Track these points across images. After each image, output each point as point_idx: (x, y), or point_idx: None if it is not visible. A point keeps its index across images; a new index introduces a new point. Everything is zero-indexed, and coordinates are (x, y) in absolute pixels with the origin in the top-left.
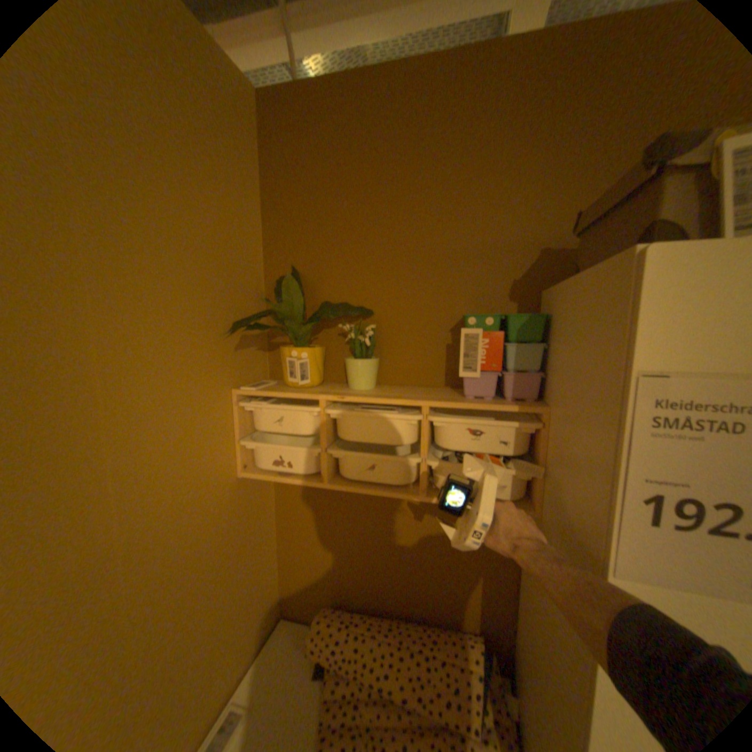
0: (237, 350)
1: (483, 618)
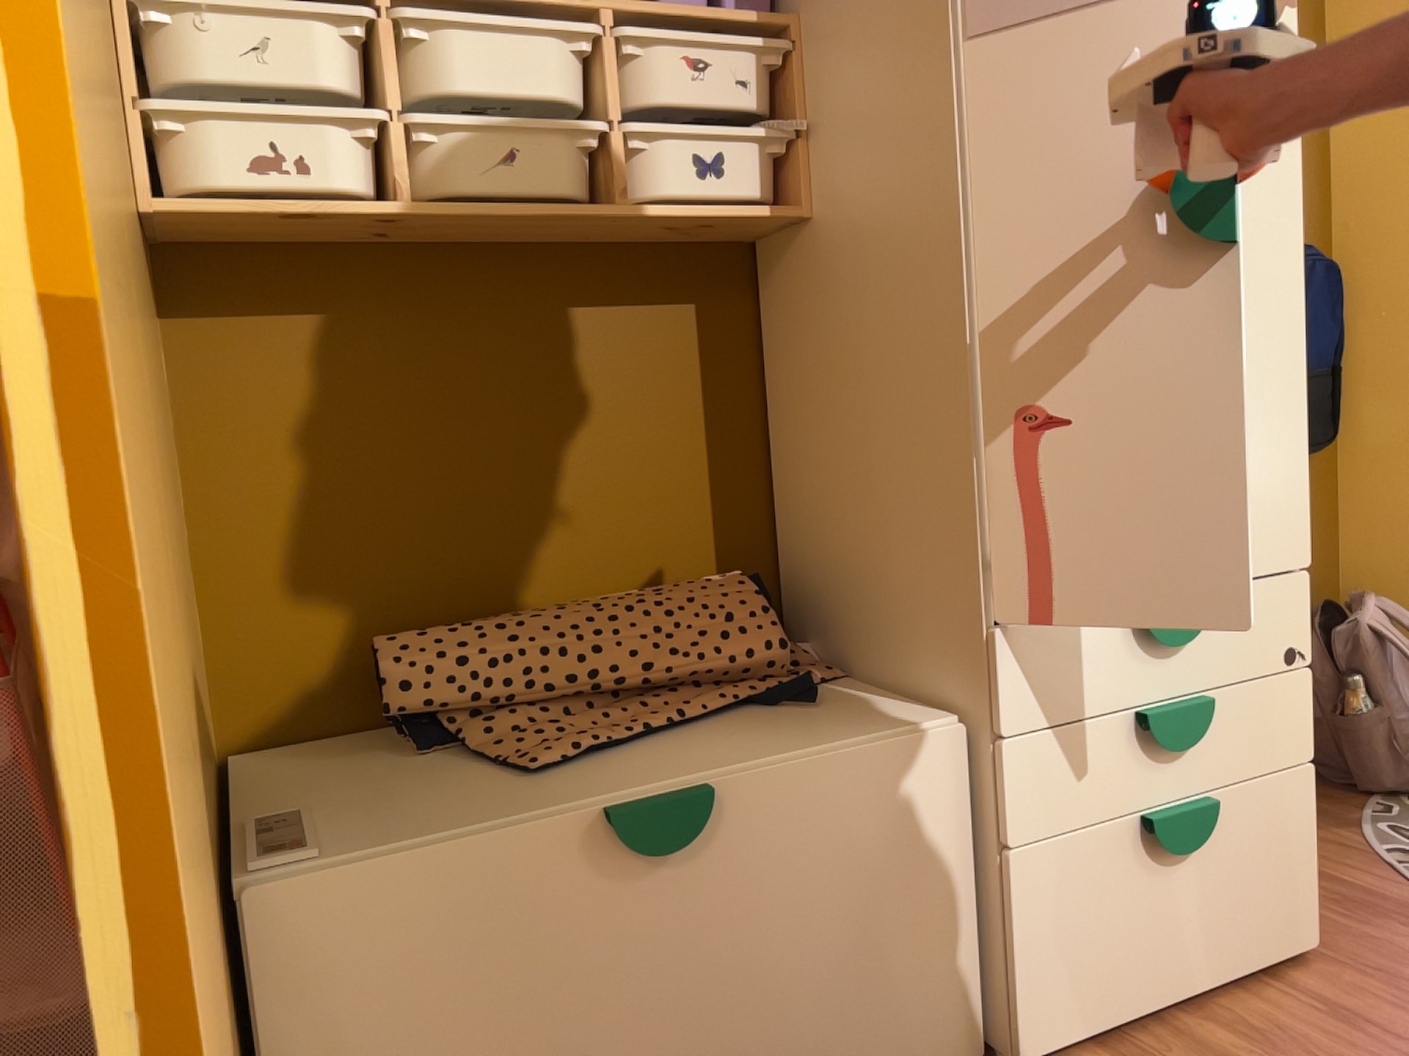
0: None
1: (720, 549)
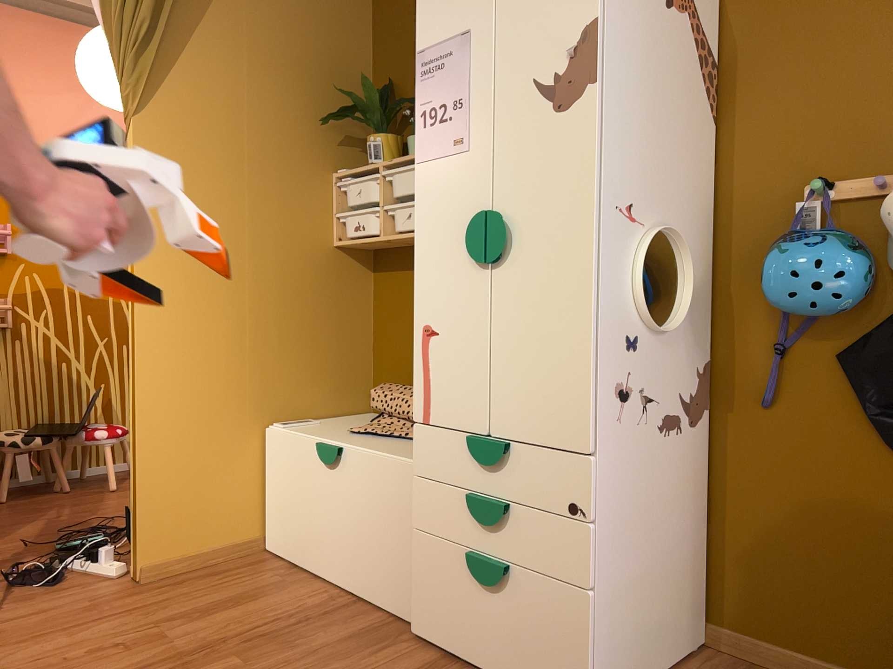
0: (339, 146)
1: None
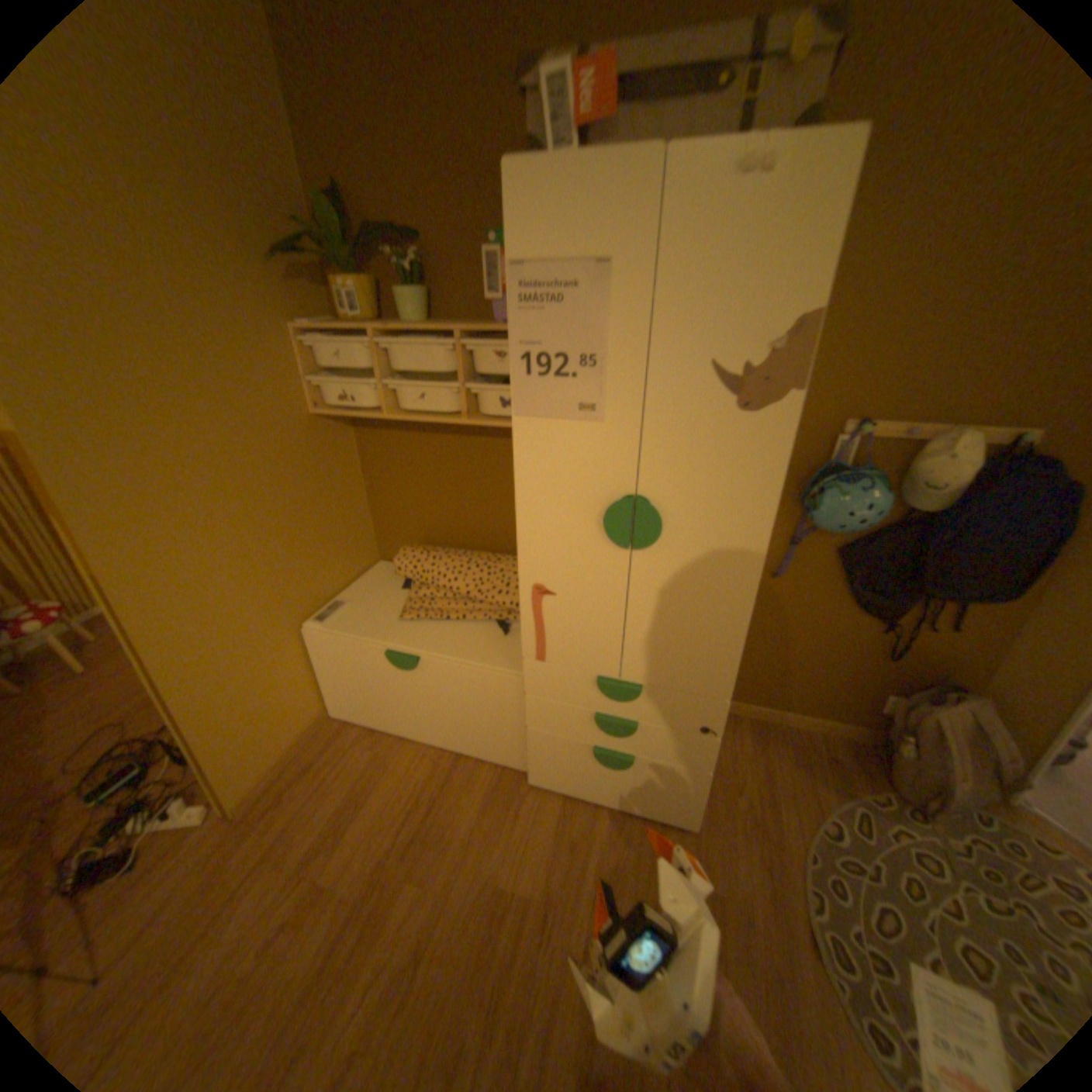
0: (284, 281)
1: None
